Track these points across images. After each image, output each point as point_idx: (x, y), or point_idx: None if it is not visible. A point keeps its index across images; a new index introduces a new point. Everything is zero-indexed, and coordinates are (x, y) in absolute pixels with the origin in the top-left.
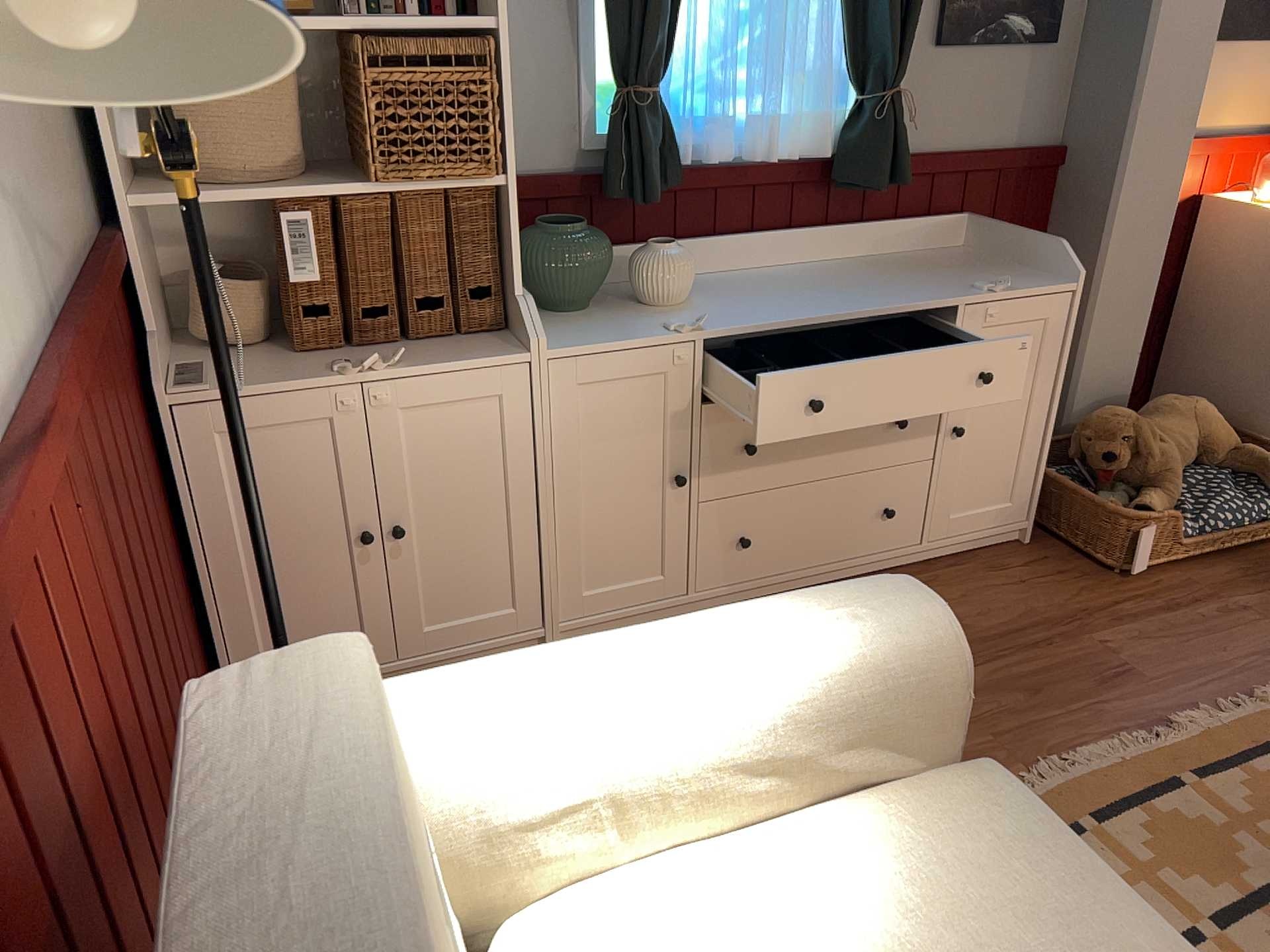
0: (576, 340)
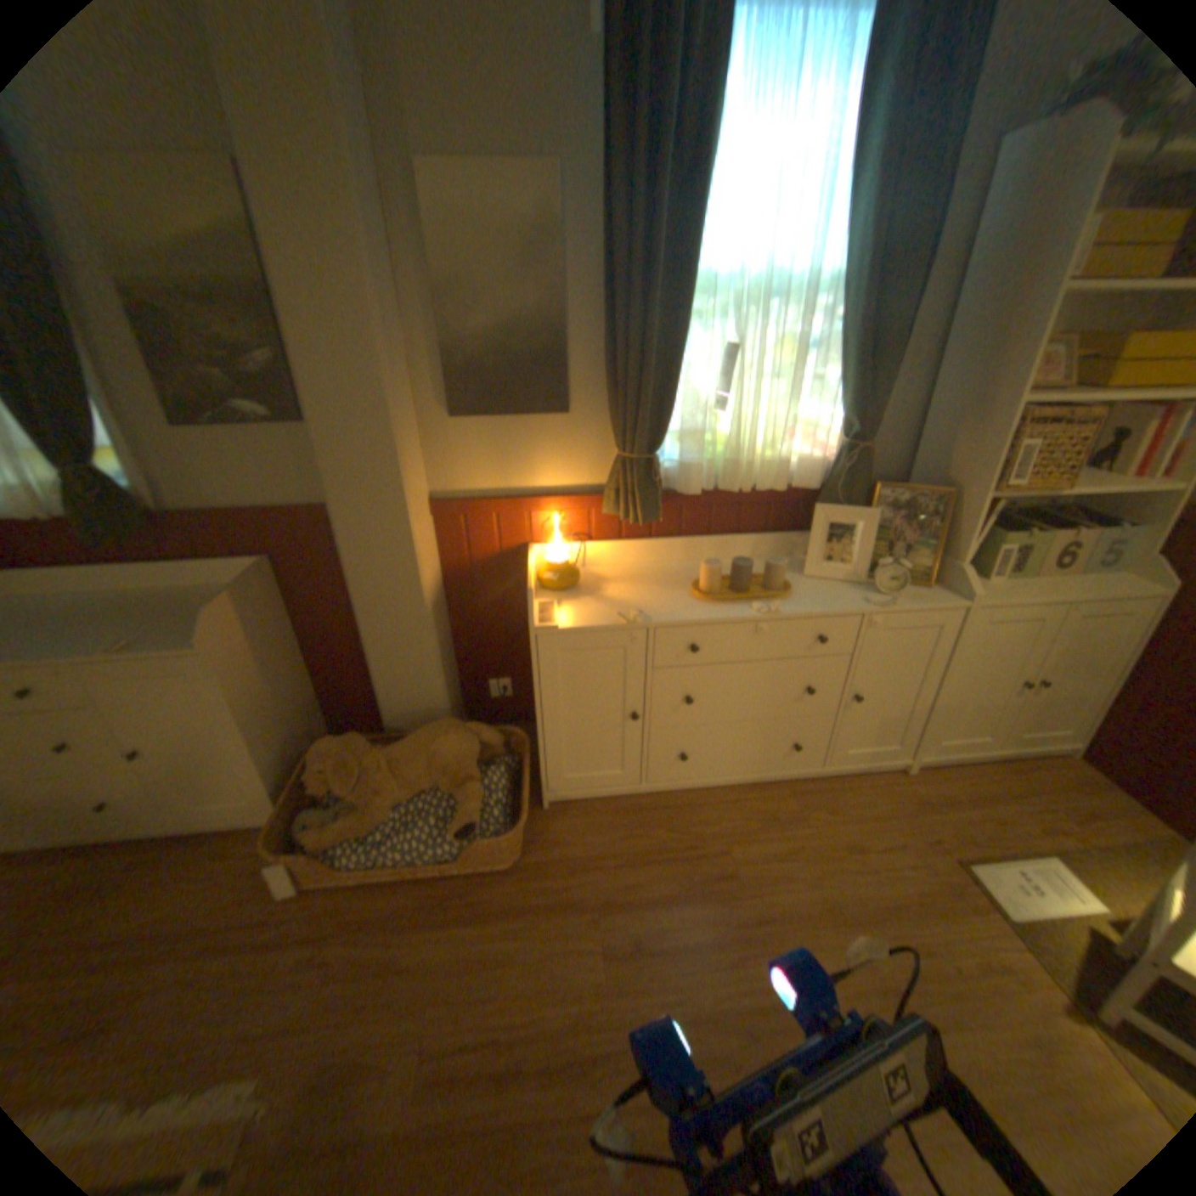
0: None
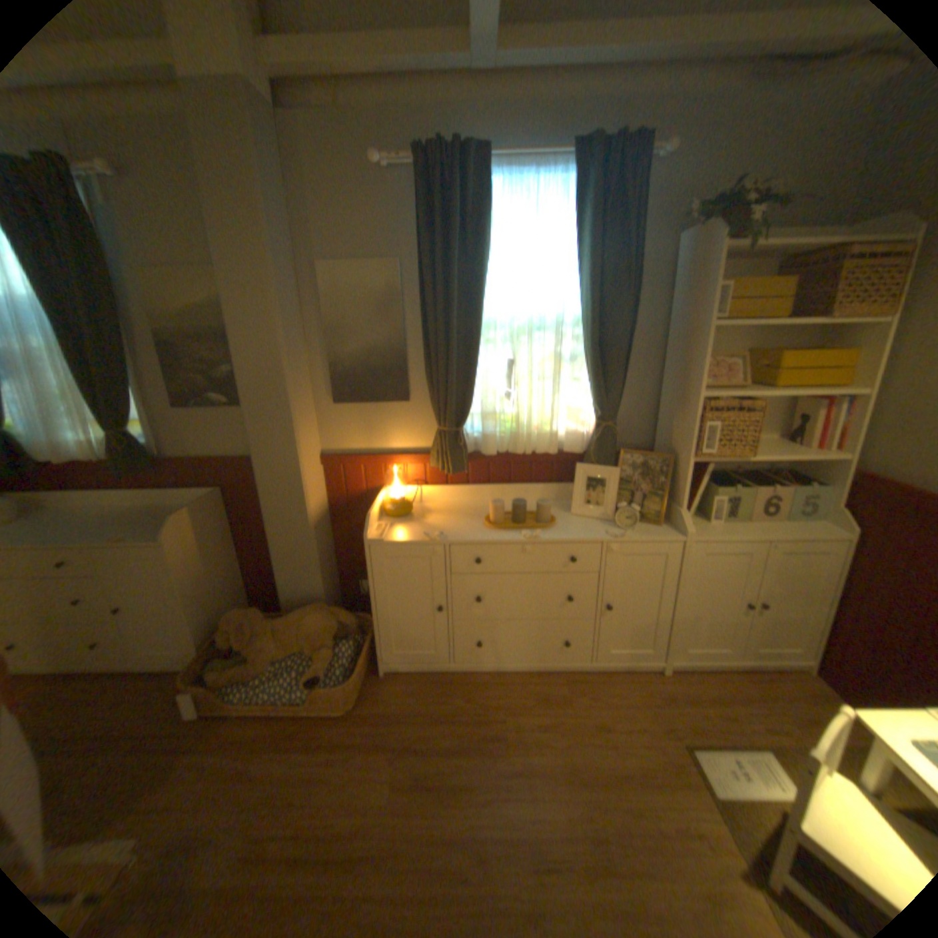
0: None
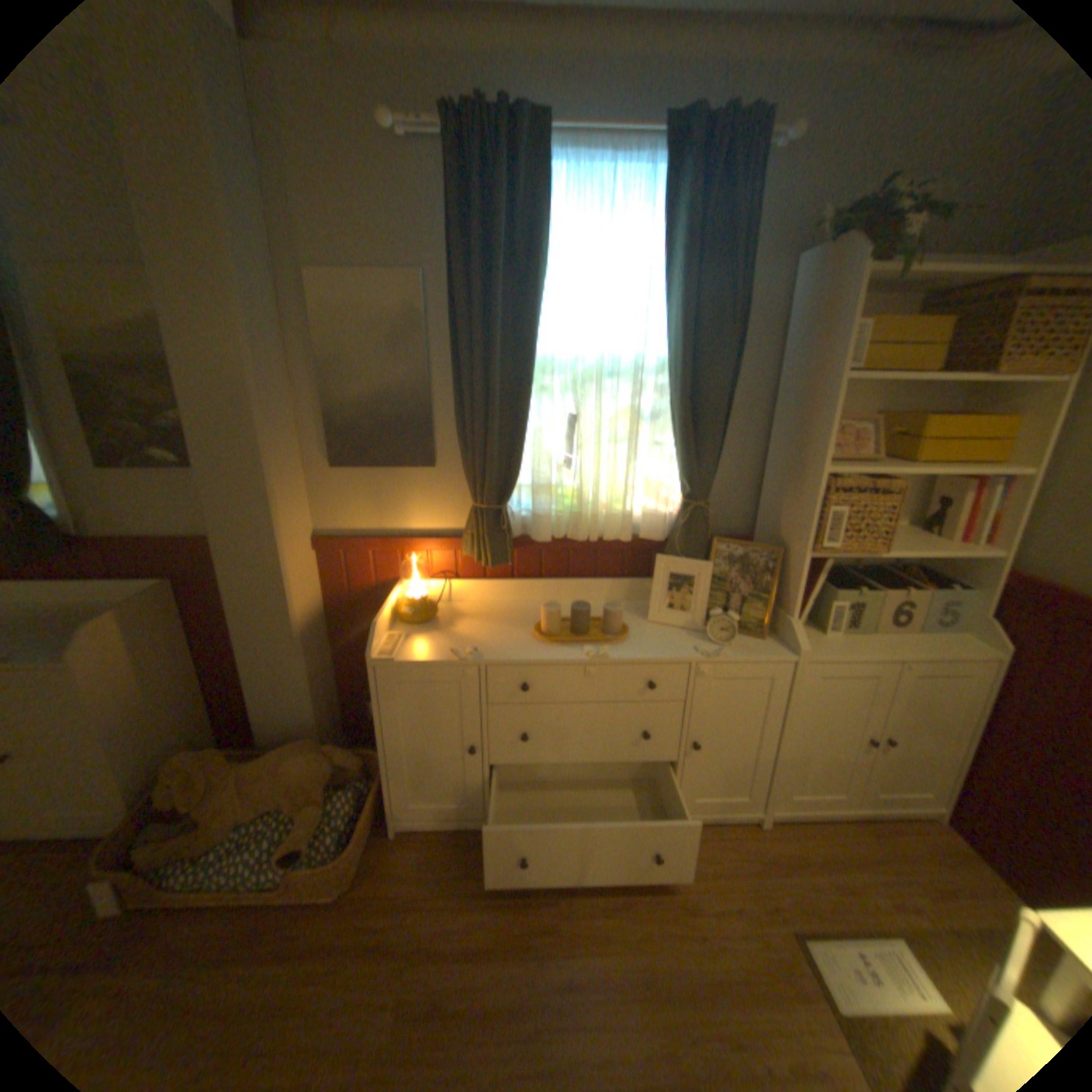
0: None
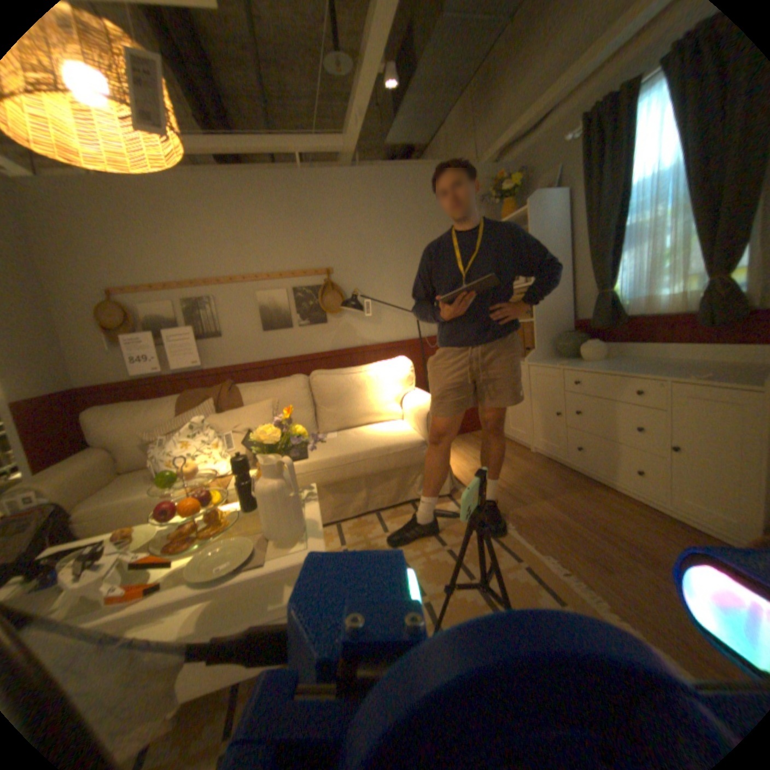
0: (540, 362)
